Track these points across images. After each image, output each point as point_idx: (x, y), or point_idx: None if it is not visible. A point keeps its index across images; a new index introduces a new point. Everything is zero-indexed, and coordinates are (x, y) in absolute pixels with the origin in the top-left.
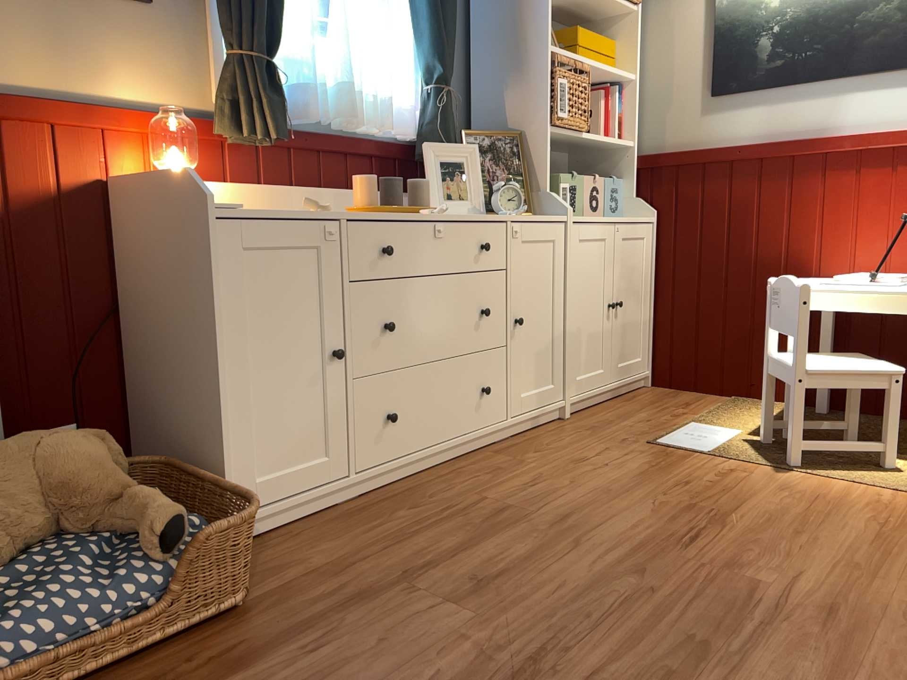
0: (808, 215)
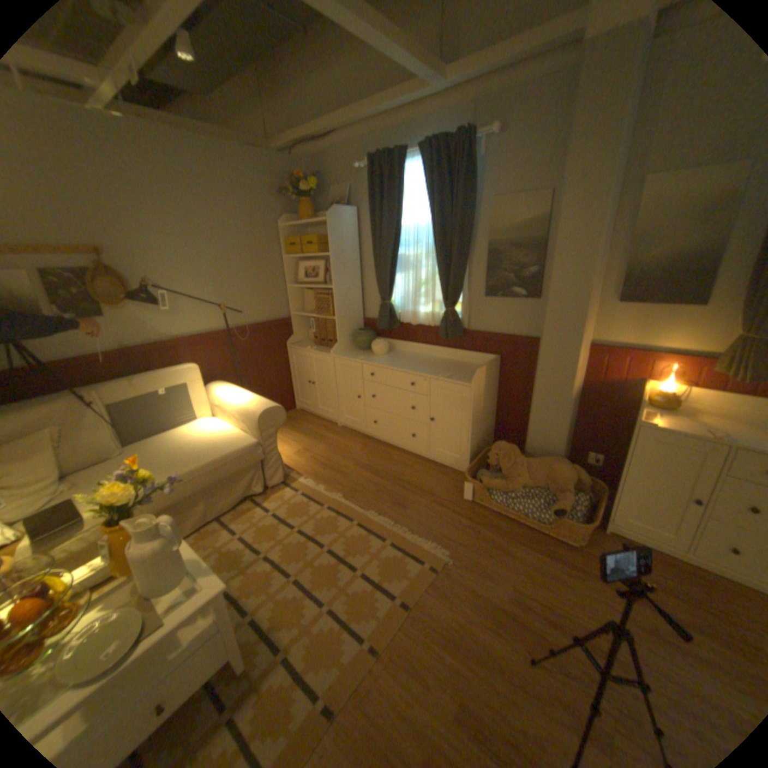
0: None
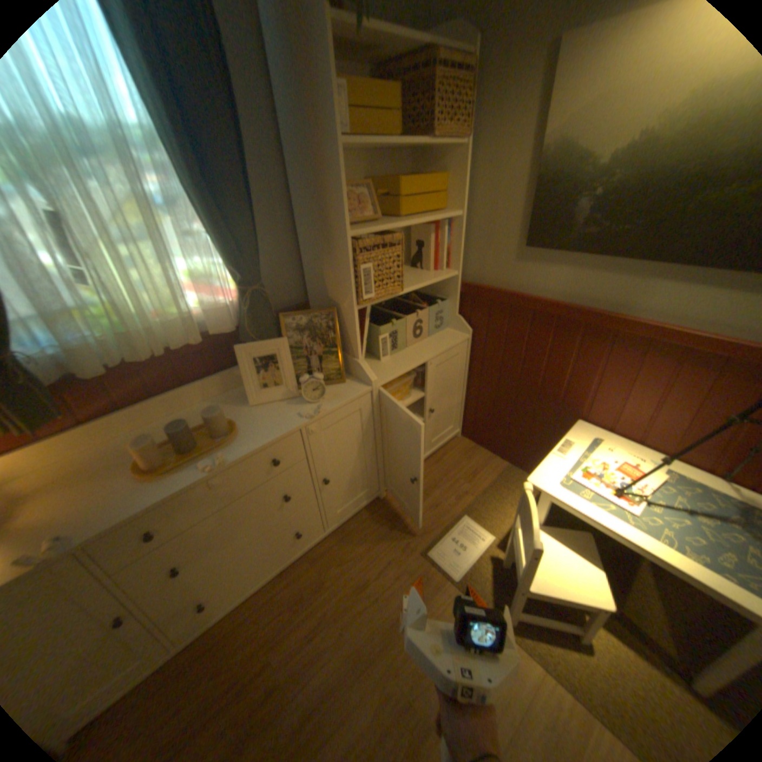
0: (590, 375)
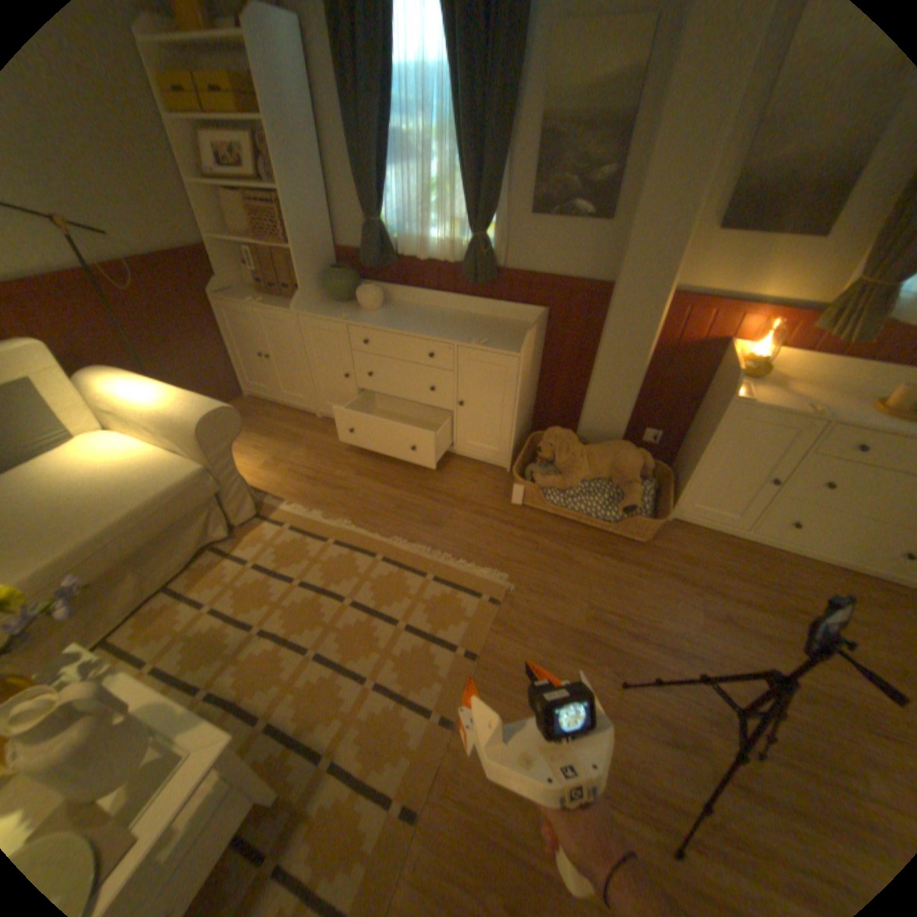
0: None
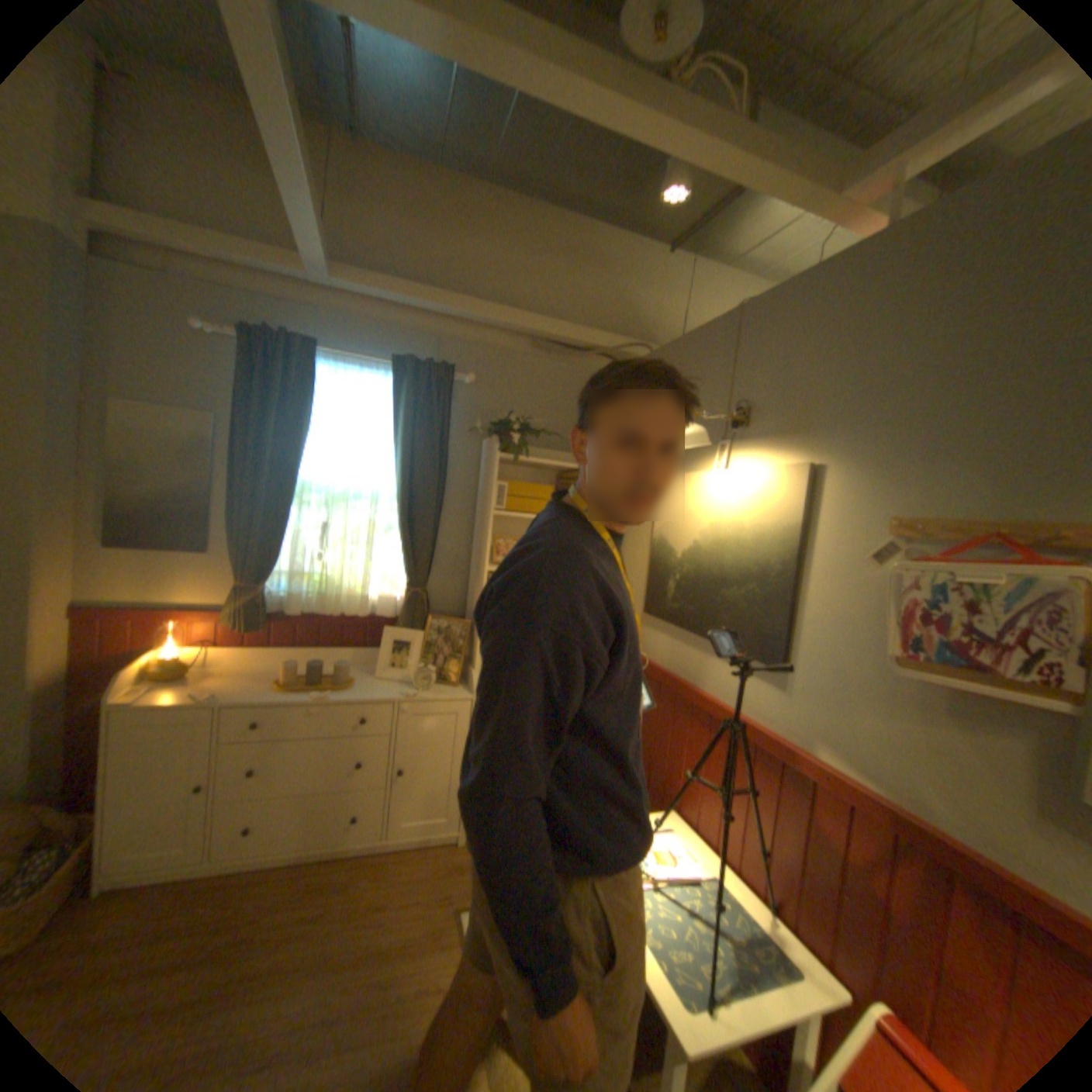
0: (681, 753)
